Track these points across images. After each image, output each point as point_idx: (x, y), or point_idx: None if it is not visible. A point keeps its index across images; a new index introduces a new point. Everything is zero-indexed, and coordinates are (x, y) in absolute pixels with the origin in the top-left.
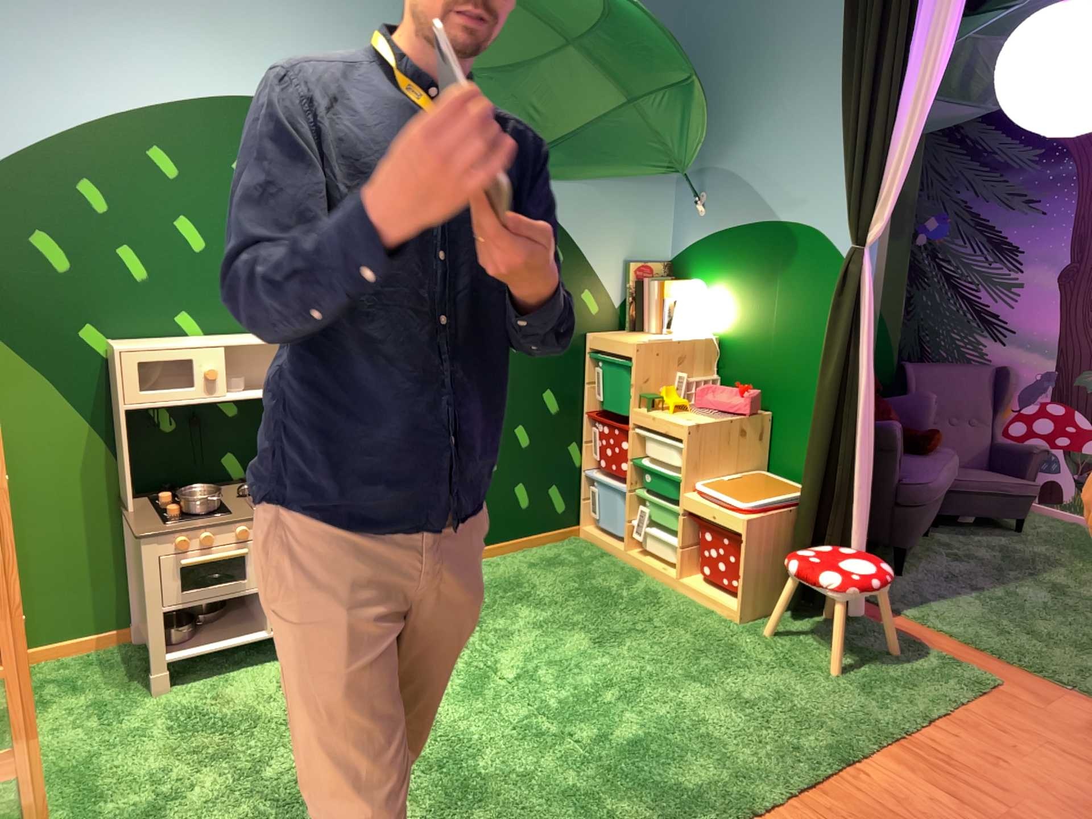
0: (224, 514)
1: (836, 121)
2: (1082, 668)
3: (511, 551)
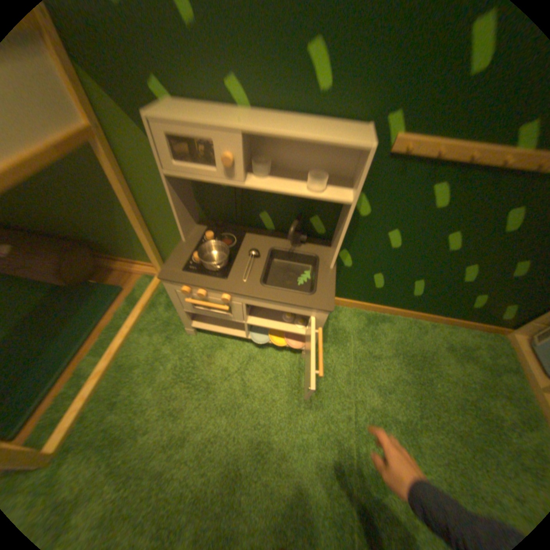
0: (221, 279)
1: None
2: None
3: (444, 323)
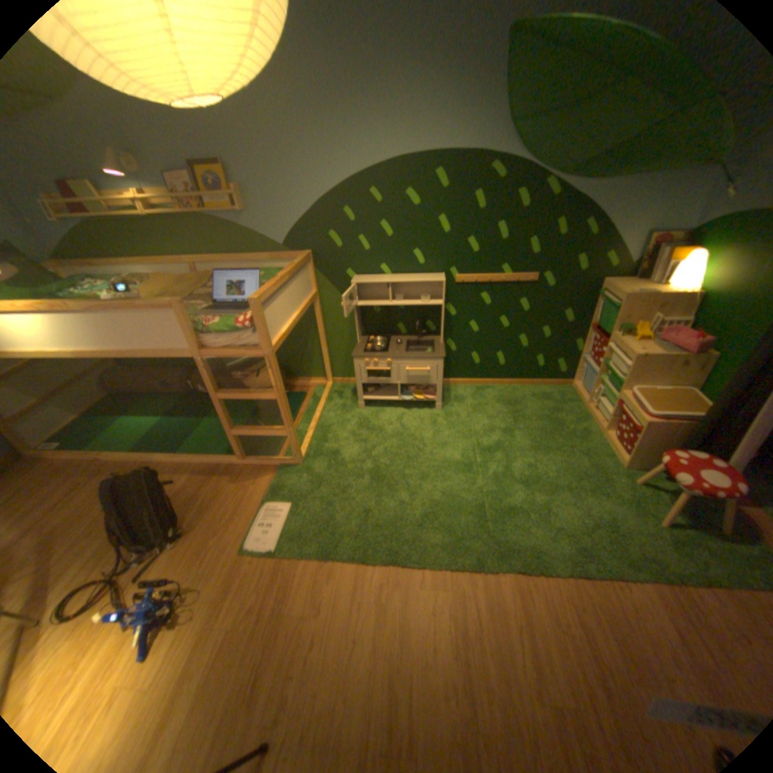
0: (384, 354)
1: None
2: None
3: (528, 384)
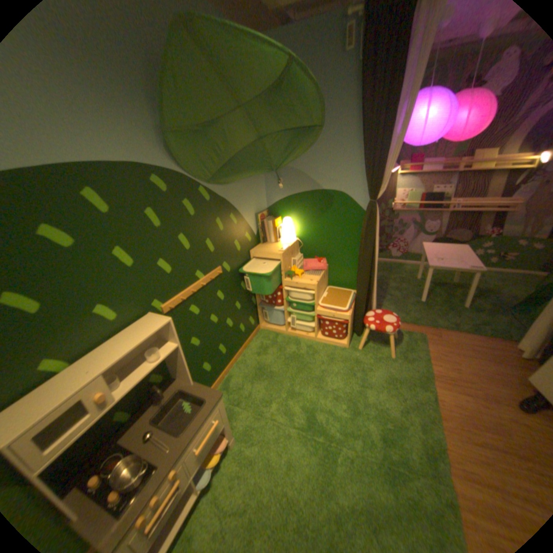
0: (154, 472)
1: (349, 145)
2: (434, 319)
3: (243, 350)
